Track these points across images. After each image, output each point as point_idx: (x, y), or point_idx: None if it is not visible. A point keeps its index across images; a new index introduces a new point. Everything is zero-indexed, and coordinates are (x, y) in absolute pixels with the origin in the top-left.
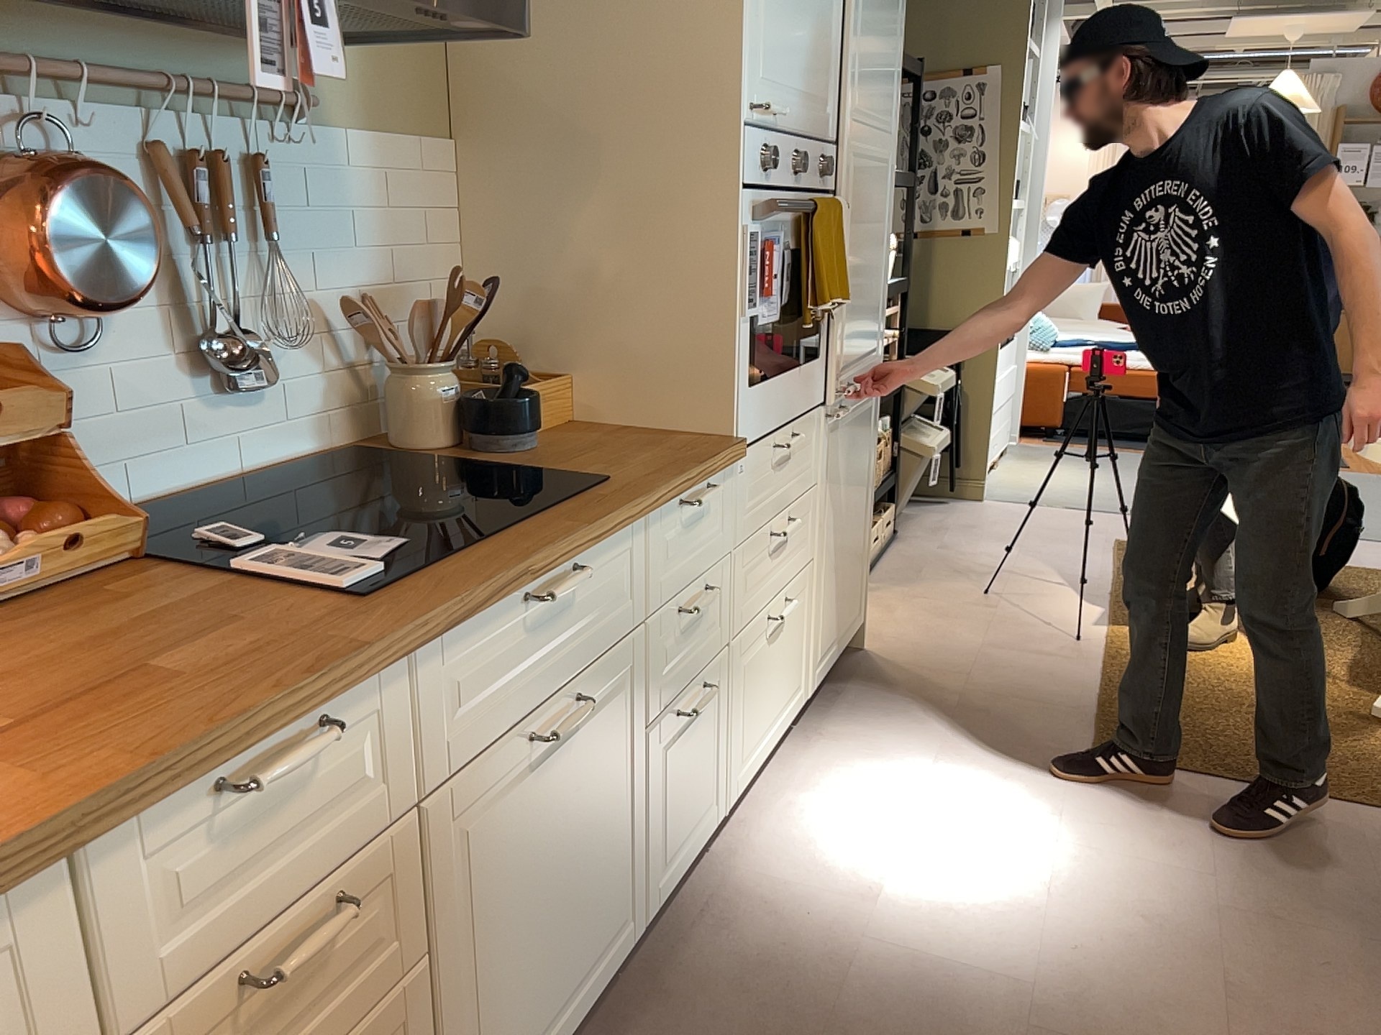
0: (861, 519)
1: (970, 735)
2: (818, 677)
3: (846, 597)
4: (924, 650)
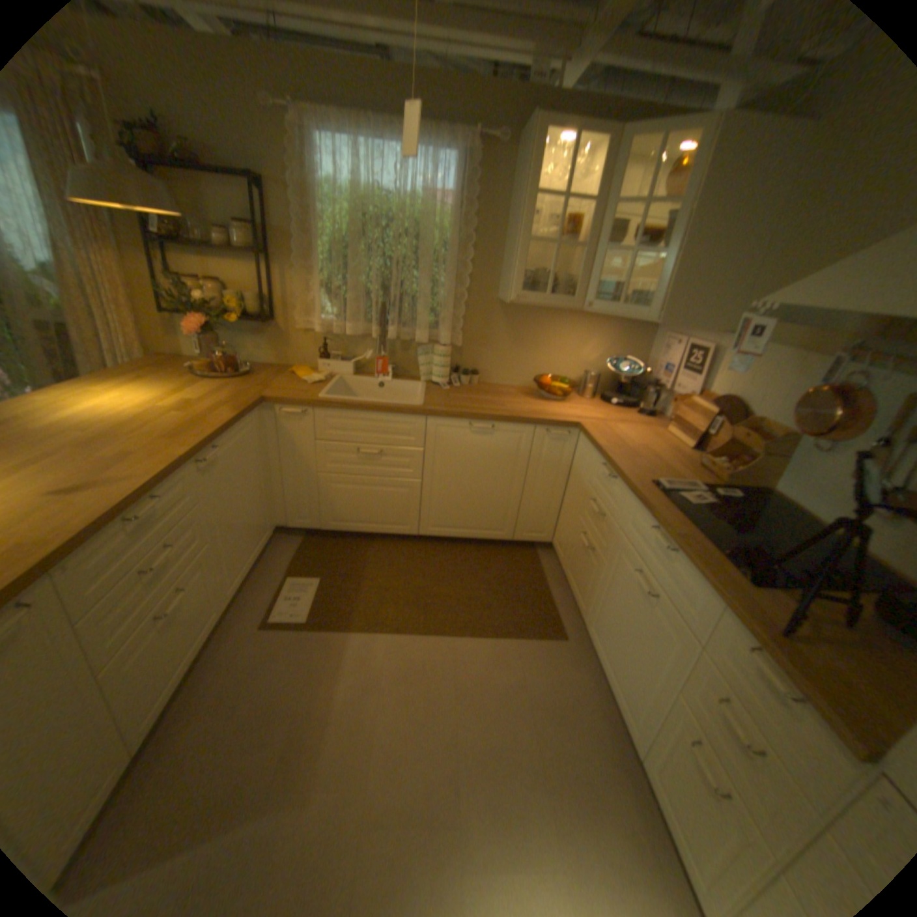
0: None
1: None
2: None
3: None
4: None
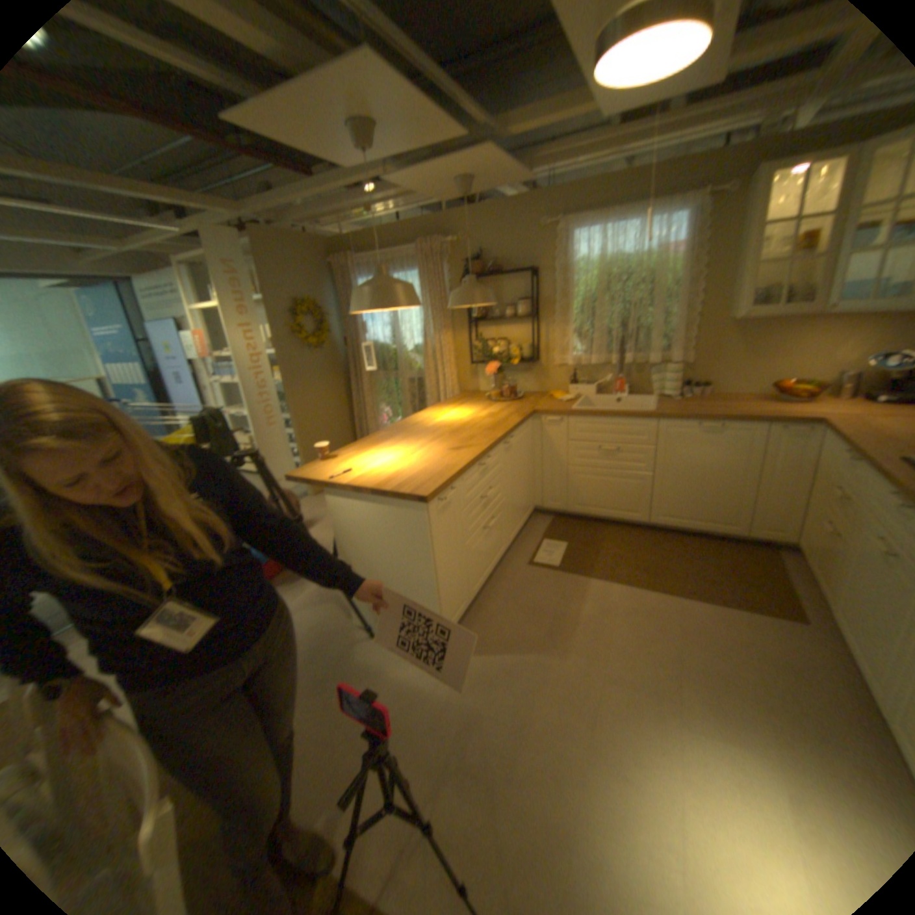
0: None
1: None
2: None
3: None
4: None
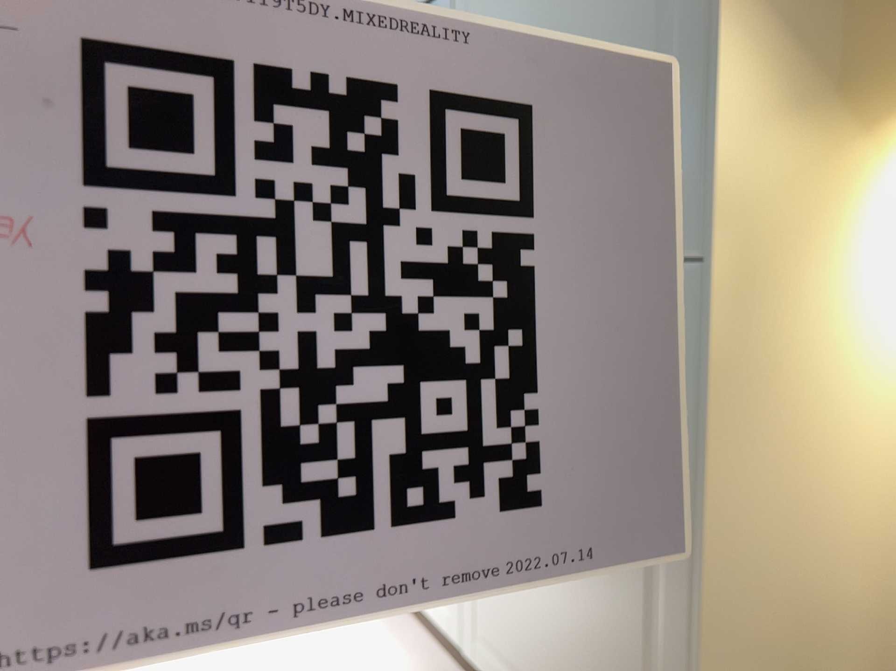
0: (629, 577)
1: None
2: (485, 668)
3: (569, 667)
4: None
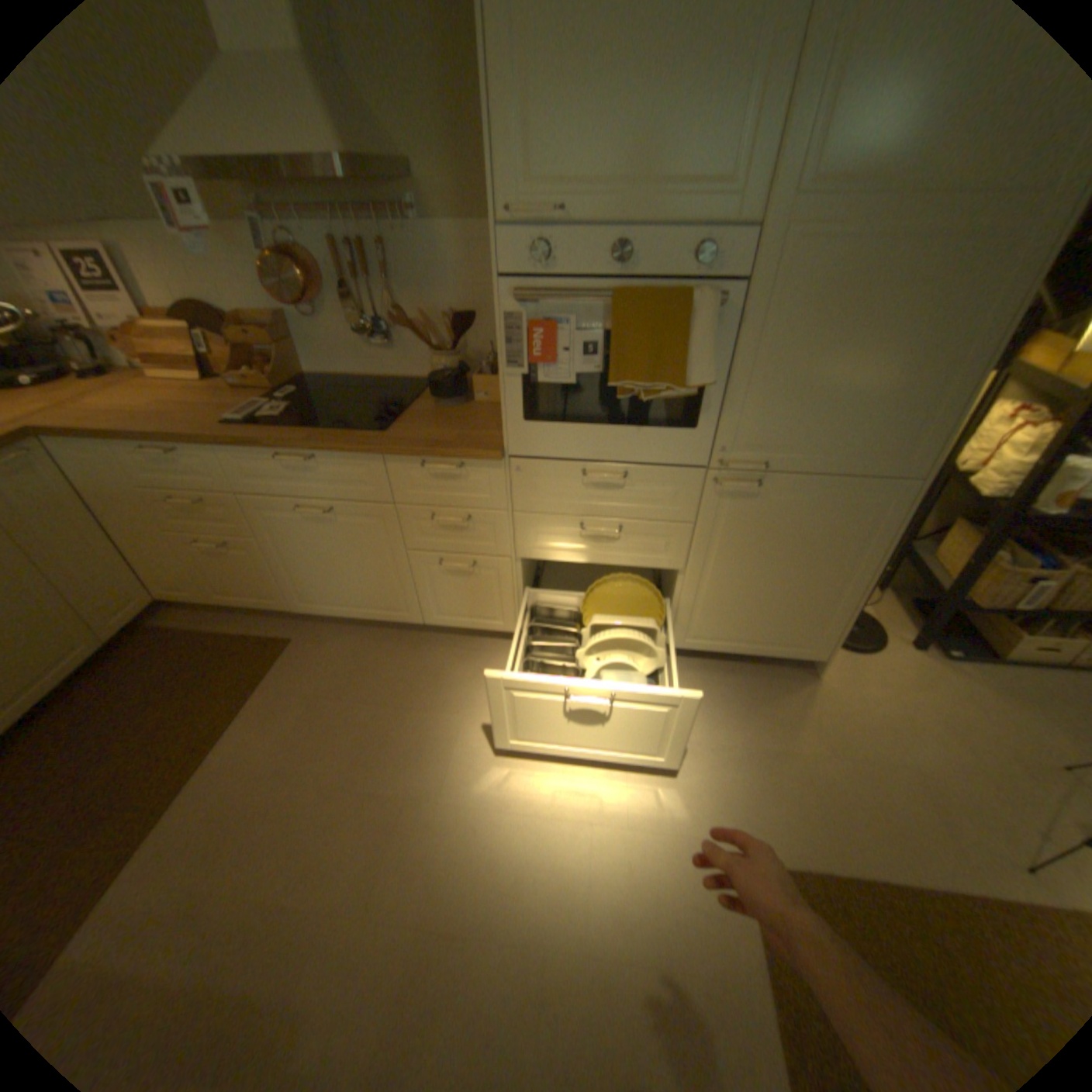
0: (821, 586)
1: (722, 763)
2: (687, 644)
3: (765, 624)
4: (856, 721)
